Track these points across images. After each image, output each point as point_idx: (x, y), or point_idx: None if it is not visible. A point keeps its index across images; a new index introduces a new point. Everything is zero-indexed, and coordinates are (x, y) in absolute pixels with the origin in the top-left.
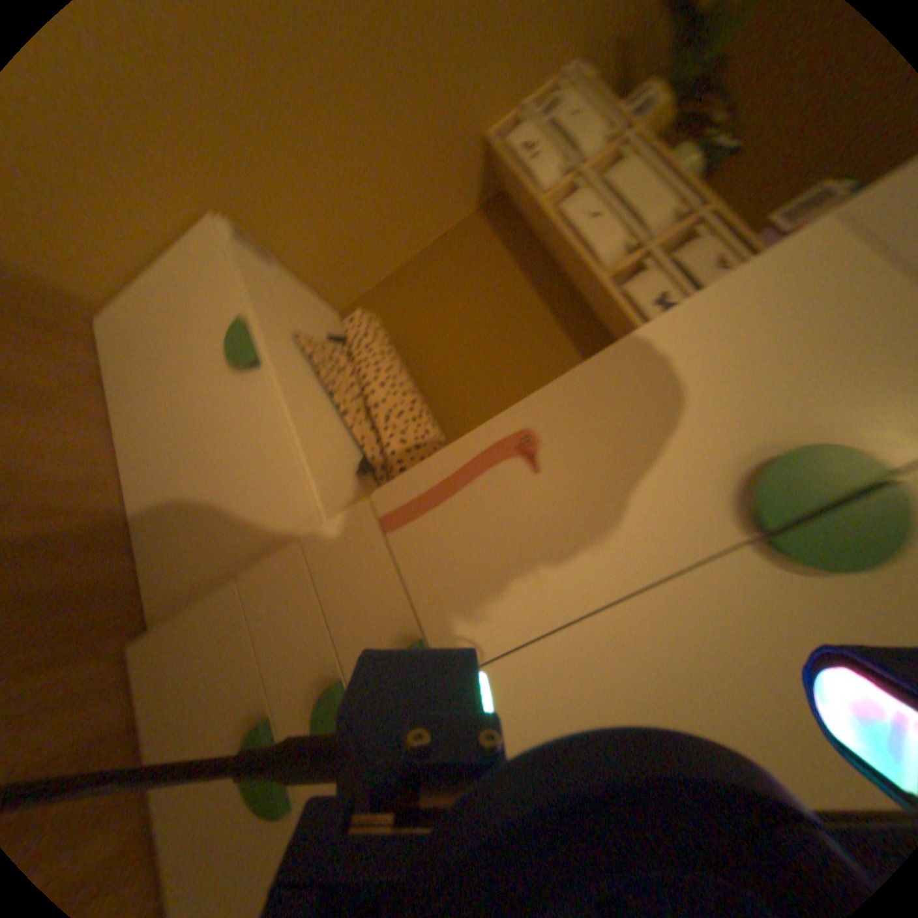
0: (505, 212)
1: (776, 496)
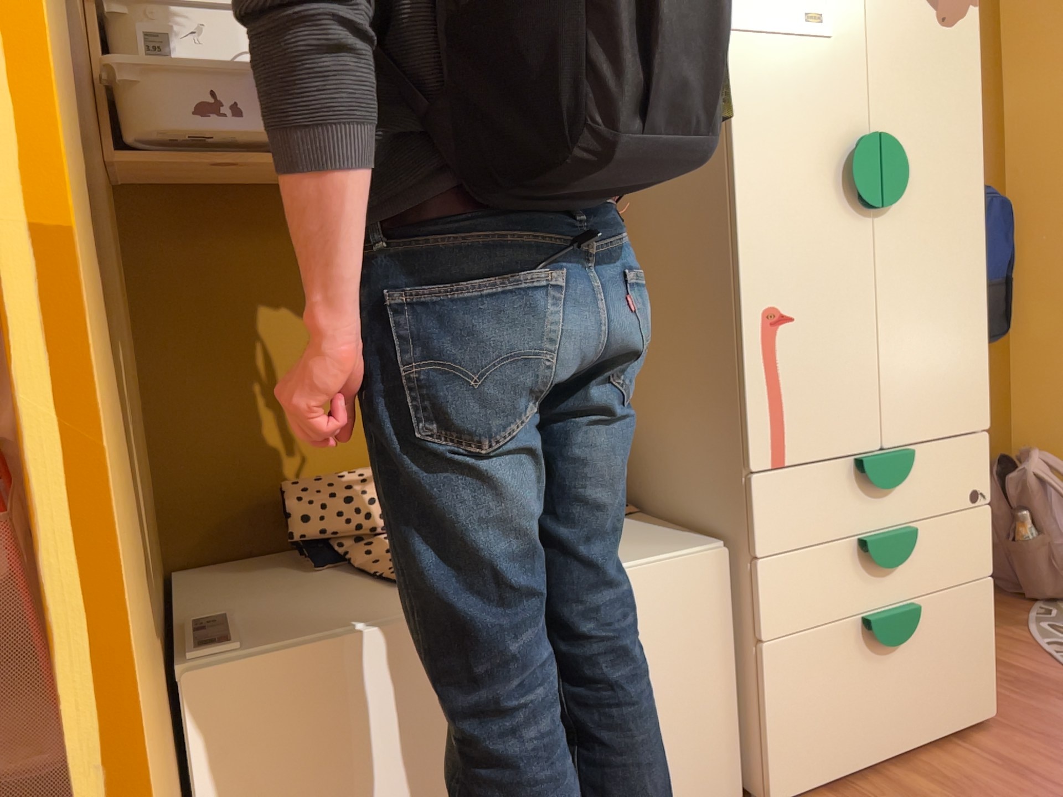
0: (161, 201)
1: (870, 188)
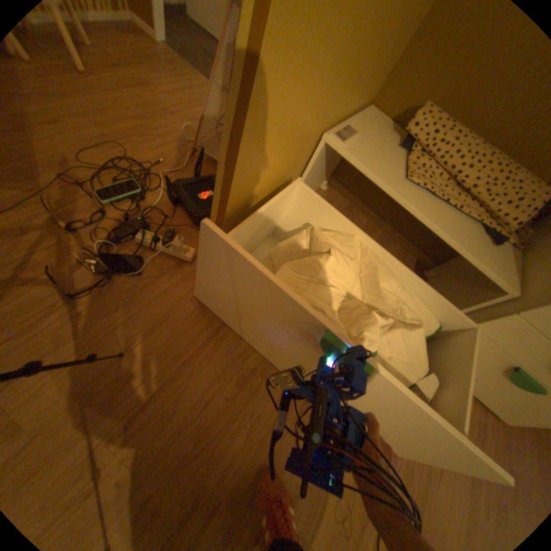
0: None
1: None
